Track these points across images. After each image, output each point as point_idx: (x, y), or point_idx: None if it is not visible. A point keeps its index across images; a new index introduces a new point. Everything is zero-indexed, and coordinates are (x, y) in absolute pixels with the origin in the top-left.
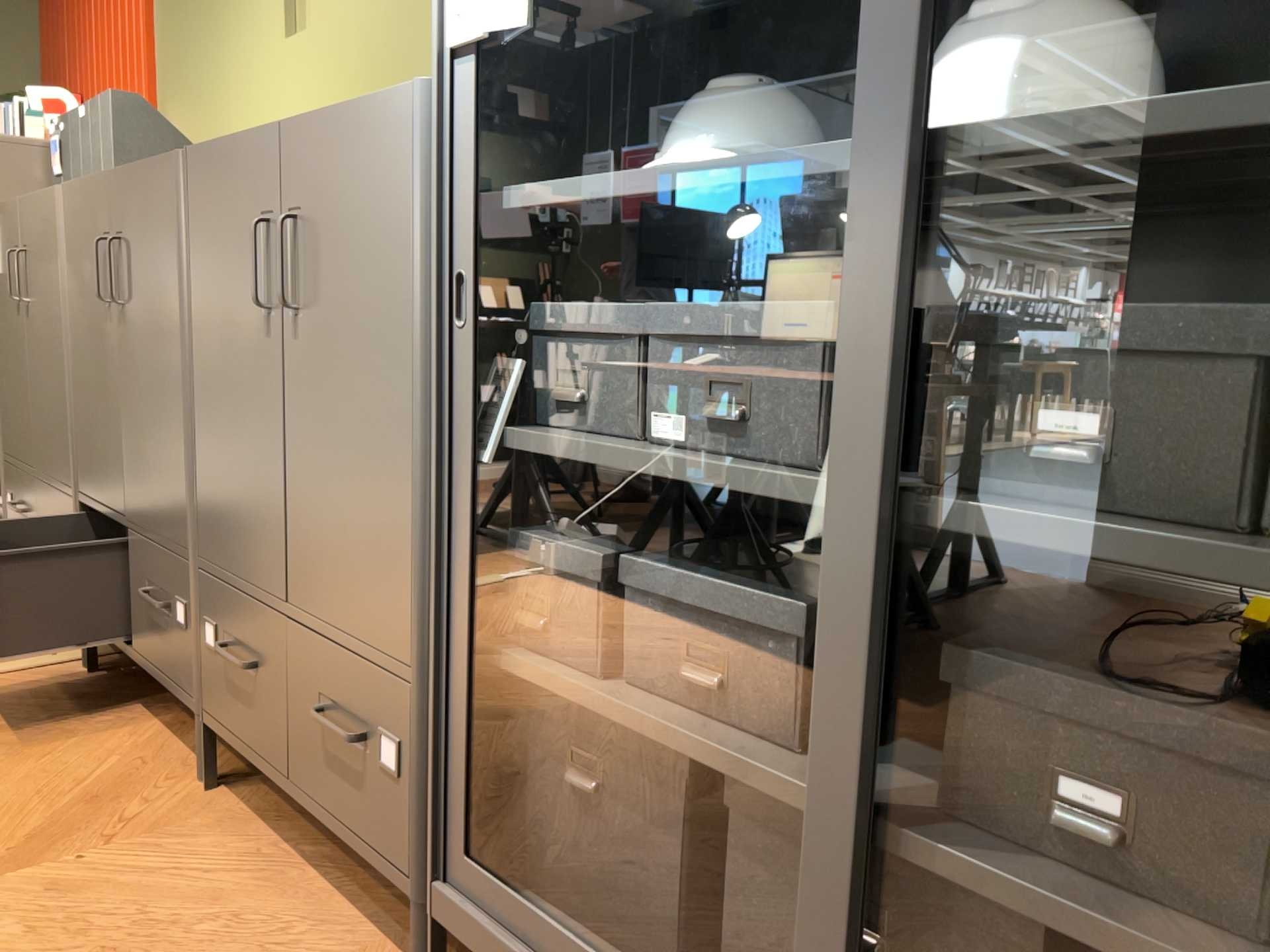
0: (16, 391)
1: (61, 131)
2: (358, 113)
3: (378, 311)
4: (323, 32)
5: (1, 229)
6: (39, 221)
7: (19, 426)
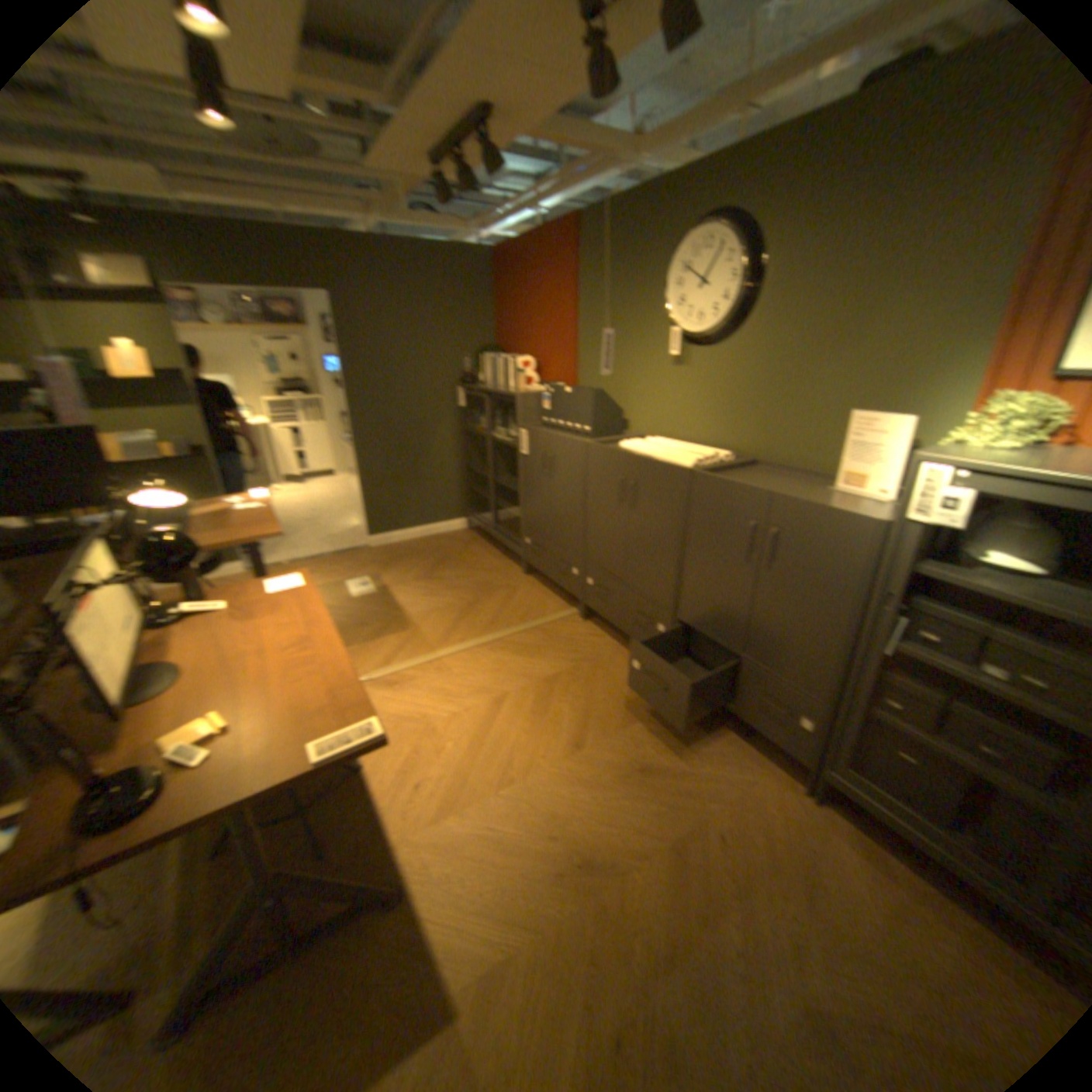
0: (536, 503)
1: (547, 389)
2: (833, 514)
3: (832, 586)
4: (699, 369)
5: (530, 437)
6: (564, 447)
7: (536, 516)
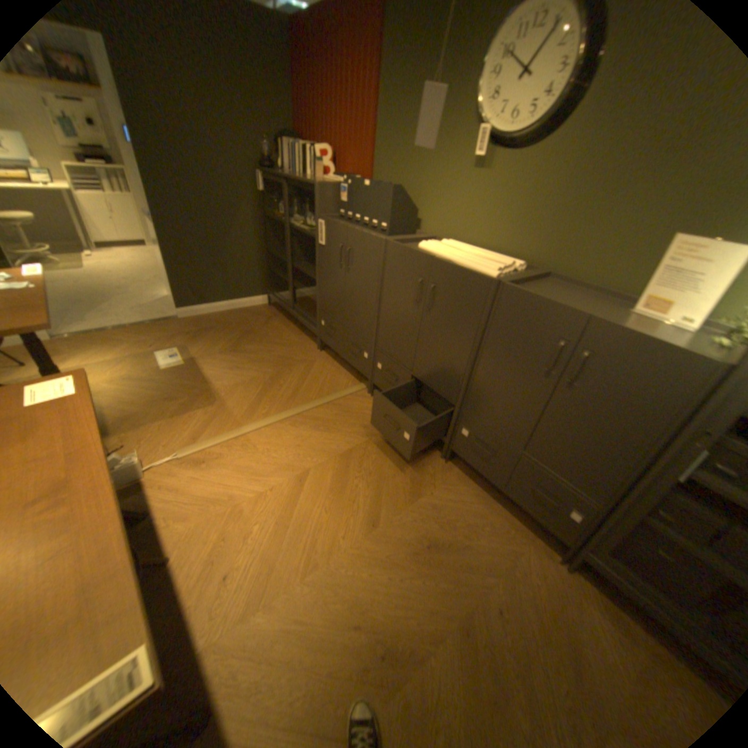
0: (332, 291)
1: (346, 181)
2: (663, 347)
3: (639, 414)
4: (502, 174)
5: (329, 229)
6: (363, 242)
7: (332, 303)
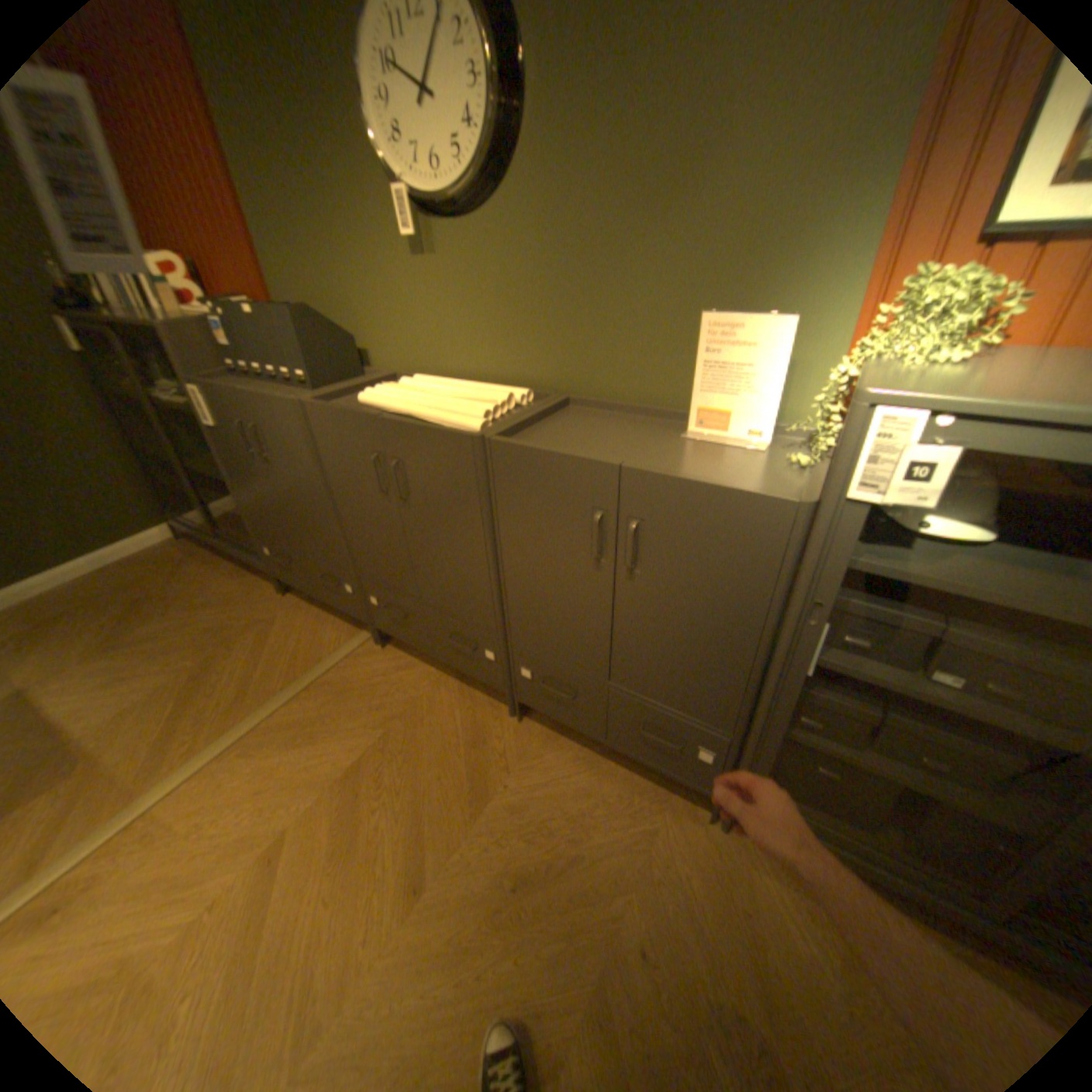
0: (260, 499)
1: (217, 312)
2: (724, 497)
3: (729, 598)
4: (456, 261)
5: (213, 399)
6: (271, 412)
7: (268, 518)
